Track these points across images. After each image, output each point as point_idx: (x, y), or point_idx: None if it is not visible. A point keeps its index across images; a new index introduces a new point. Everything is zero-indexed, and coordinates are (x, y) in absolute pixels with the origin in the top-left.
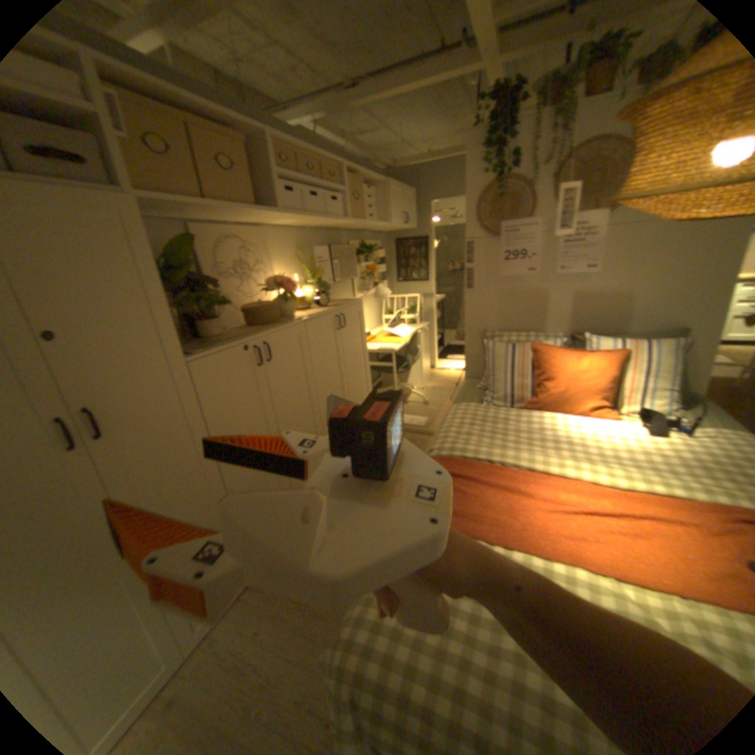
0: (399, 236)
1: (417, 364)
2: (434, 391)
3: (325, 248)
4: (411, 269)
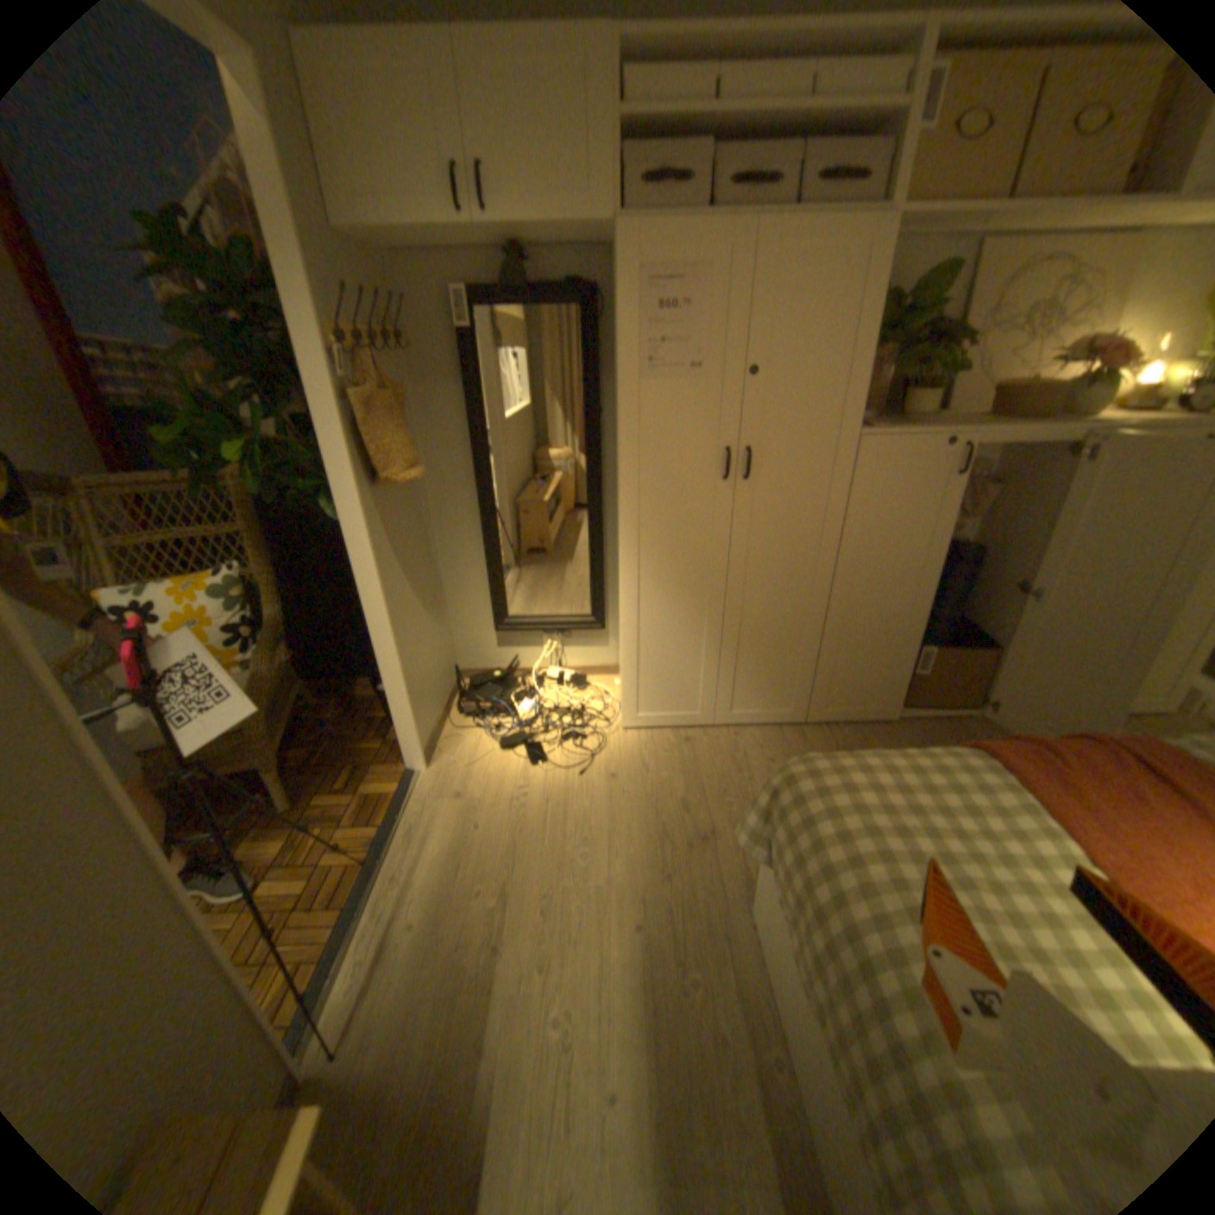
0: None
1: None
2: None
3: None
4: None
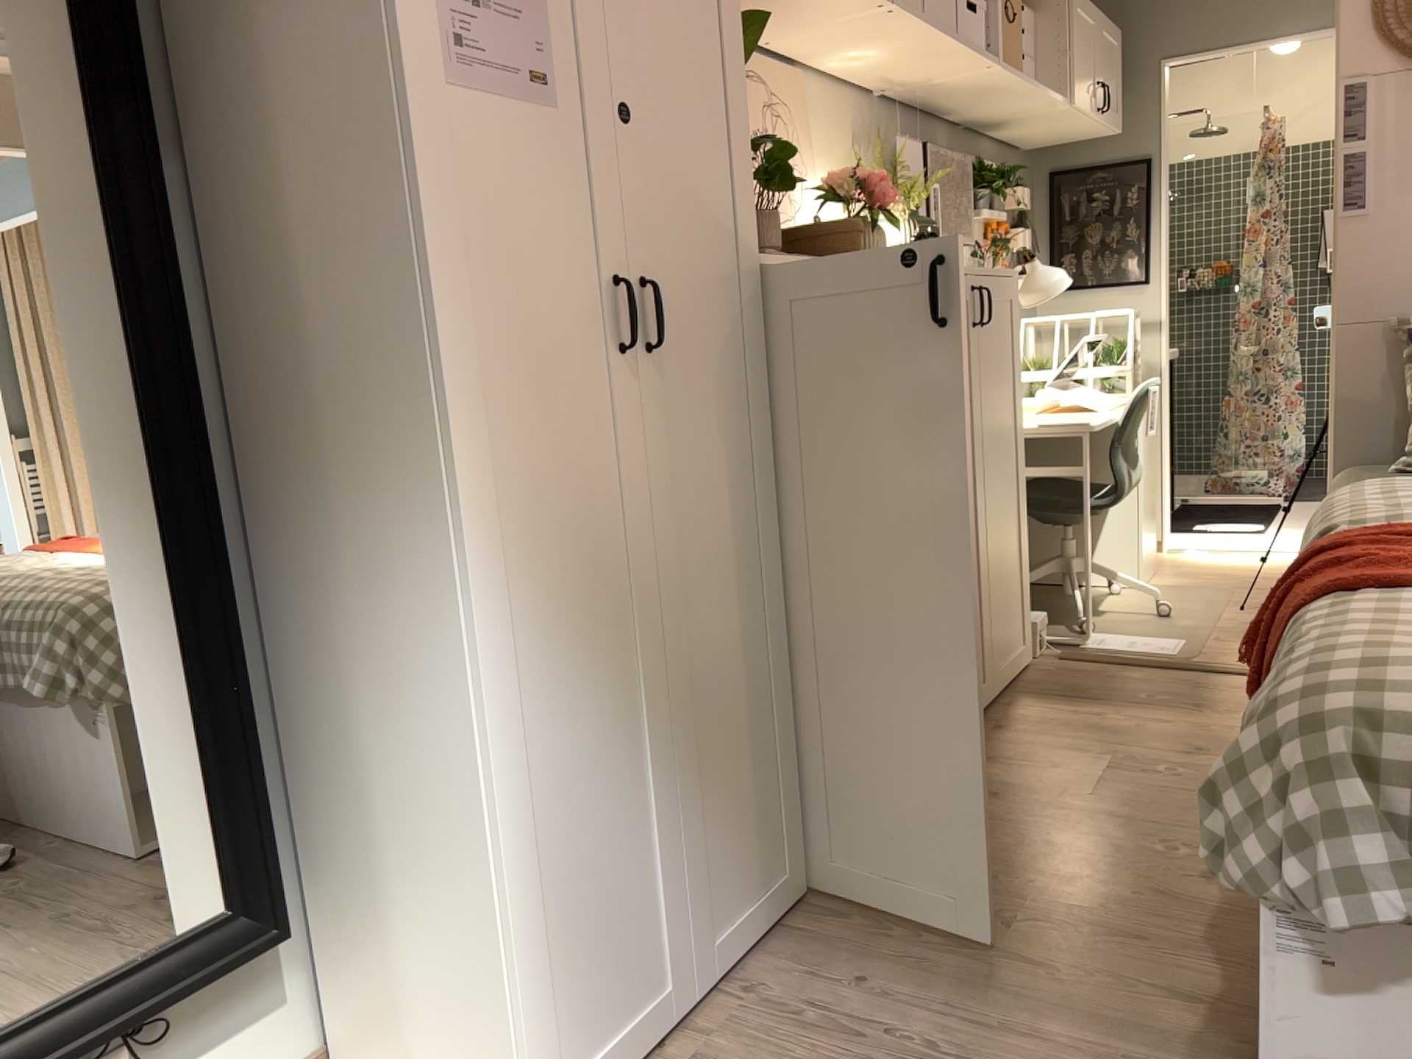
0: (1055, 162)
1: (1118, 508)
2: (1175, 588)
3: (911, 143)
4: (1088, 250)
